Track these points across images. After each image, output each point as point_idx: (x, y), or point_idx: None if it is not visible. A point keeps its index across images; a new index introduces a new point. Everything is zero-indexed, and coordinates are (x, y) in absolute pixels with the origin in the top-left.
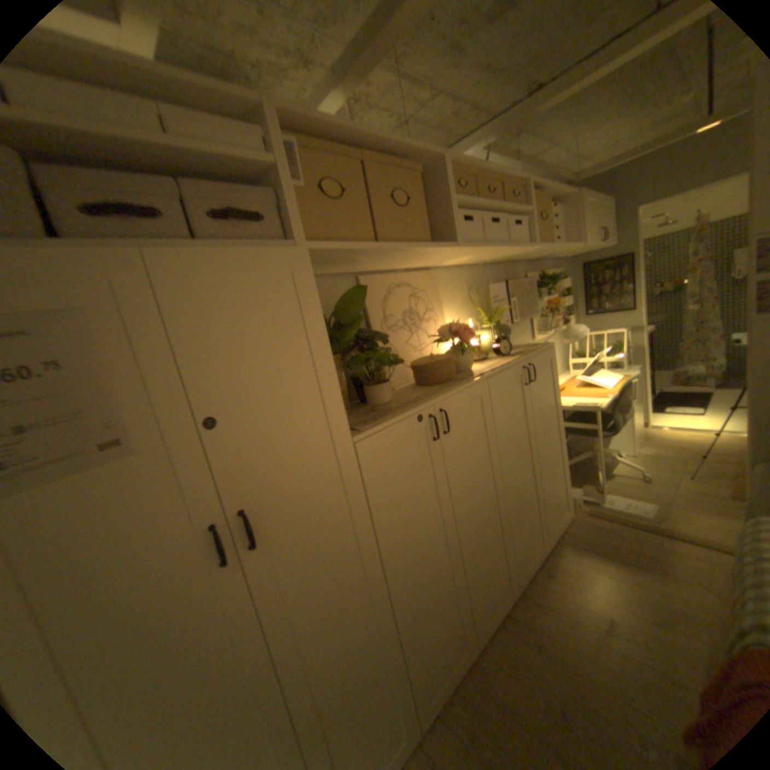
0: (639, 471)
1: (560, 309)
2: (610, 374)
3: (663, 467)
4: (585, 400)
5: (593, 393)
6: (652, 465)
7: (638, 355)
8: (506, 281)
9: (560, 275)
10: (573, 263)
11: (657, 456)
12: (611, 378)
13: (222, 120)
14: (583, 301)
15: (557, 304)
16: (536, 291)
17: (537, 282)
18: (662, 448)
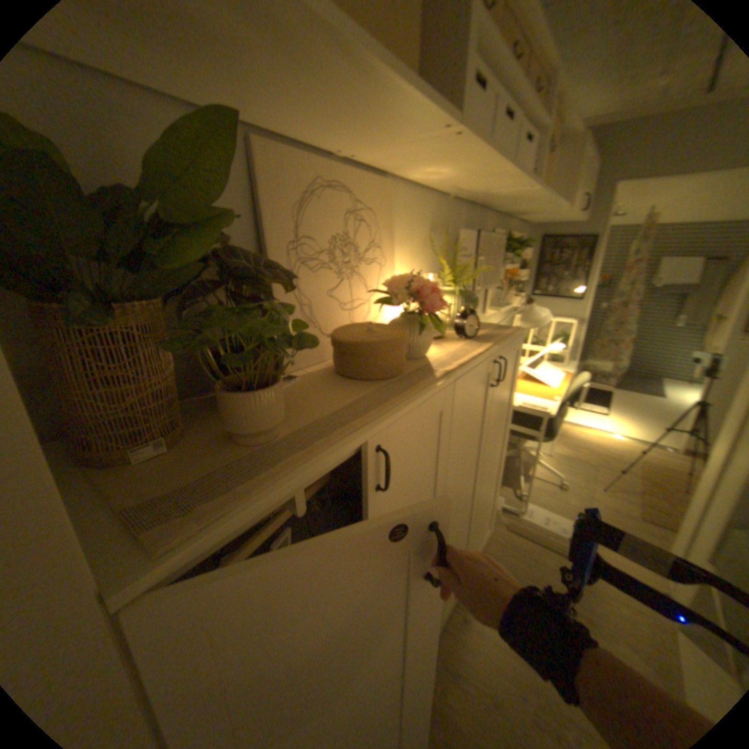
0: (558, 477)
1: (513, 282)
2: (552, 368)
3: (576, 472)
4: (530, 399)
5: (538, 390)
6: (566, 467)
7: (571, 348)
8: (473, 230)
9: (521, 242)
10: (533, 231)
11: (570, 457)
12: (553, 374)
13: None
14: (532, 278)
15: (513, 275)
16: (499, 254)
17: (503, 242)
18: (574, 447)
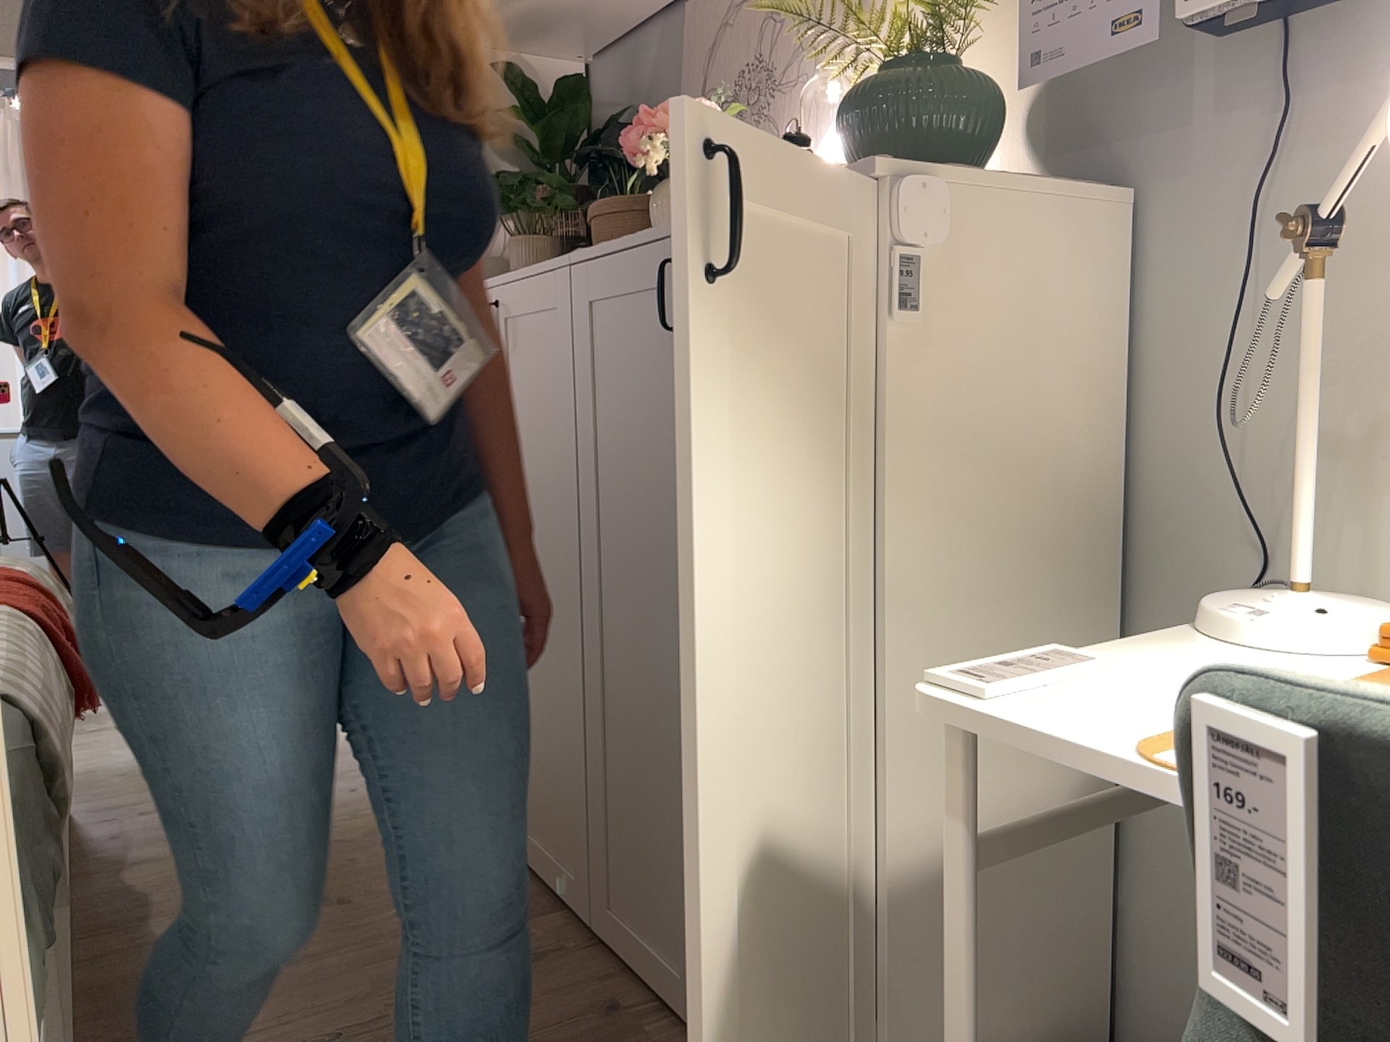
0: None
1: None
2: None
3: None
4: None
5: None
6: None
7: None
8: None
9: None
10: None
11: None
12: None
13: None
14: None
15: None
16: None
17: None
18: None
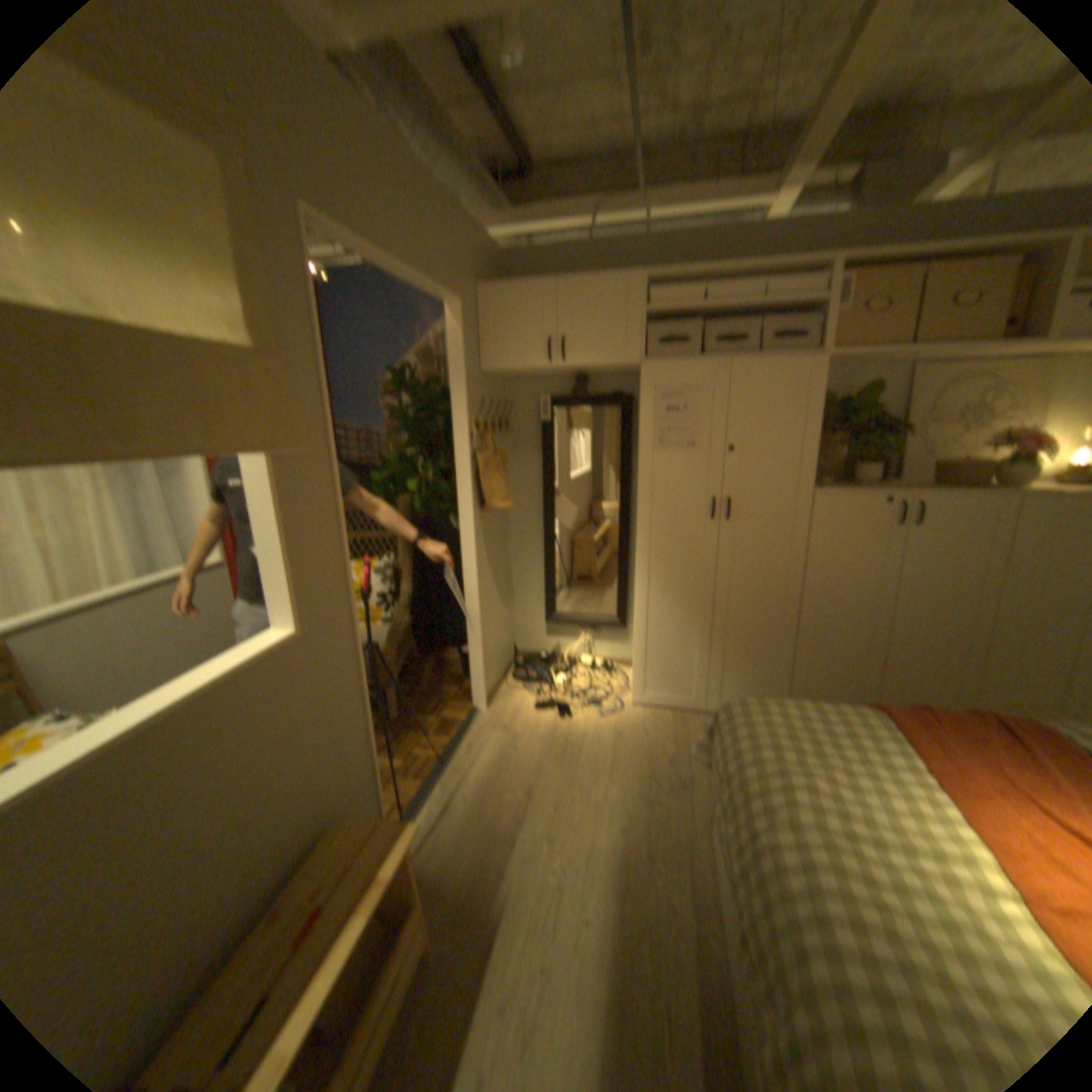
0: None
1: None
2: None
3: None
4: None
5: None
6: None
7: None
8: None
9: None
10: None
11: None
12: None
13: (806, 271)
14: None
15: None
16: None
17: None
18: None
